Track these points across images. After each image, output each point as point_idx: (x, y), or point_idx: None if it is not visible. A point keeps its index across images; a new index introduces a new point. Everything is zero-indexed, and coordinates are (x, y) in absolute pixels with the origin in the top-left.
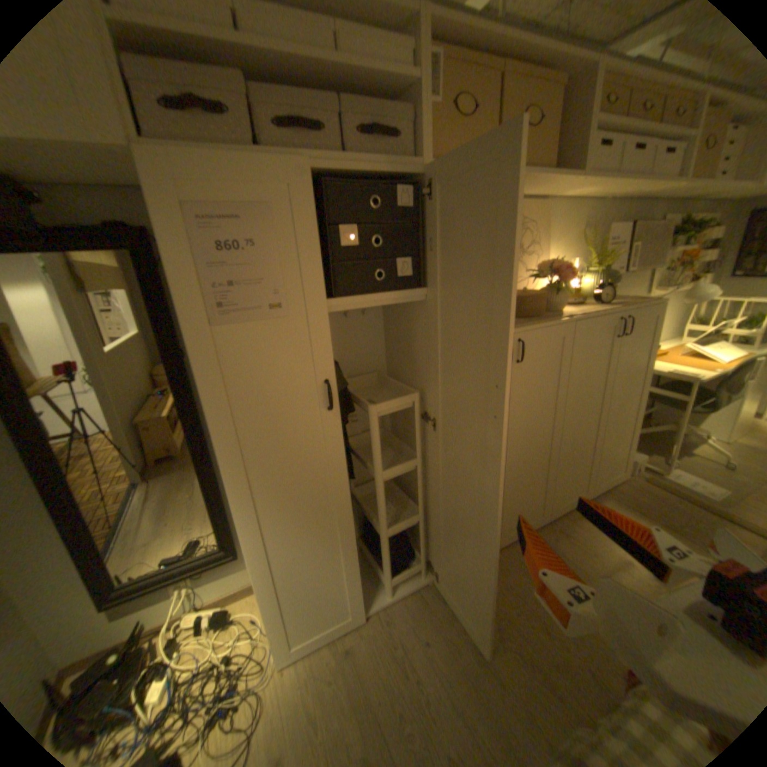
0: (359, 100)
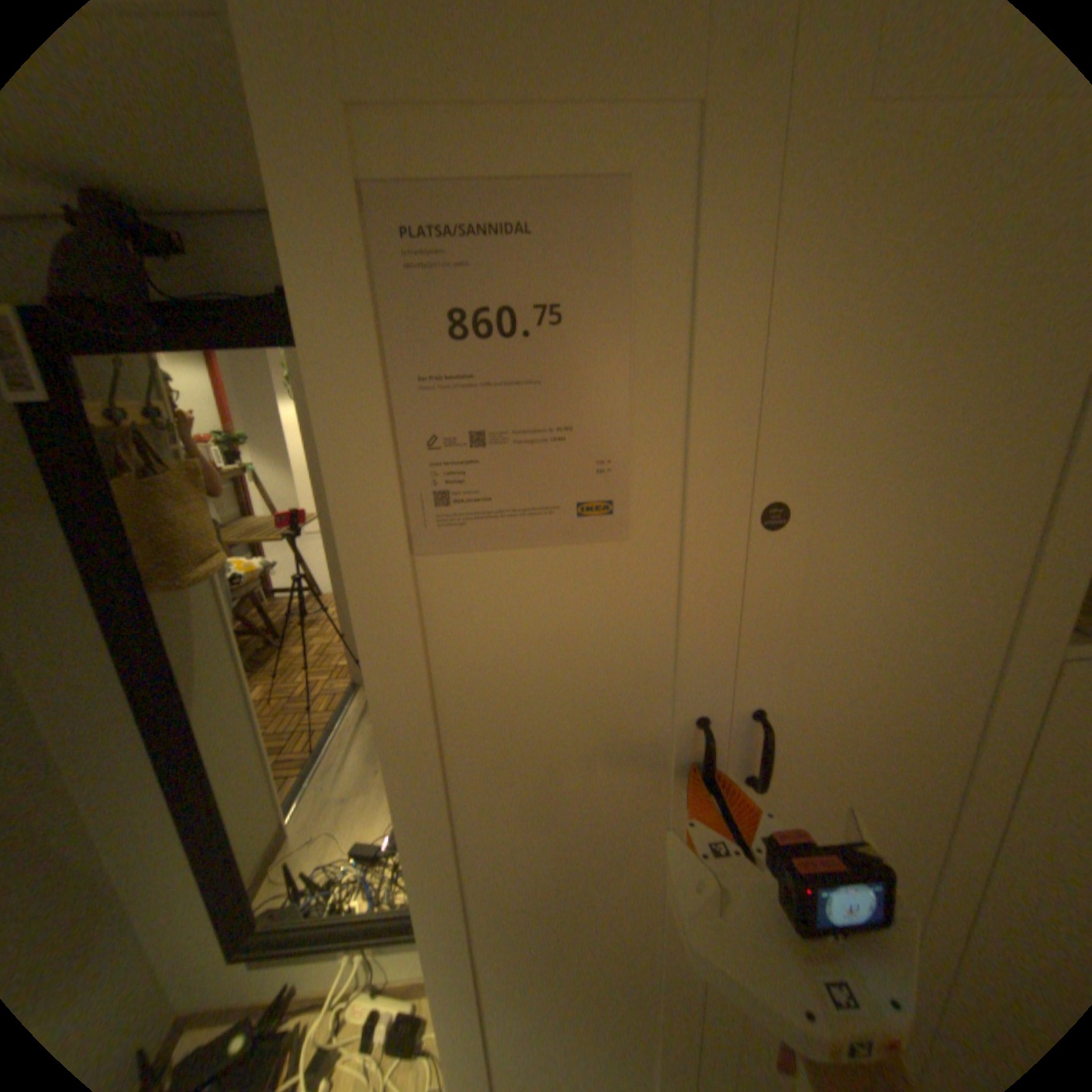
0: None
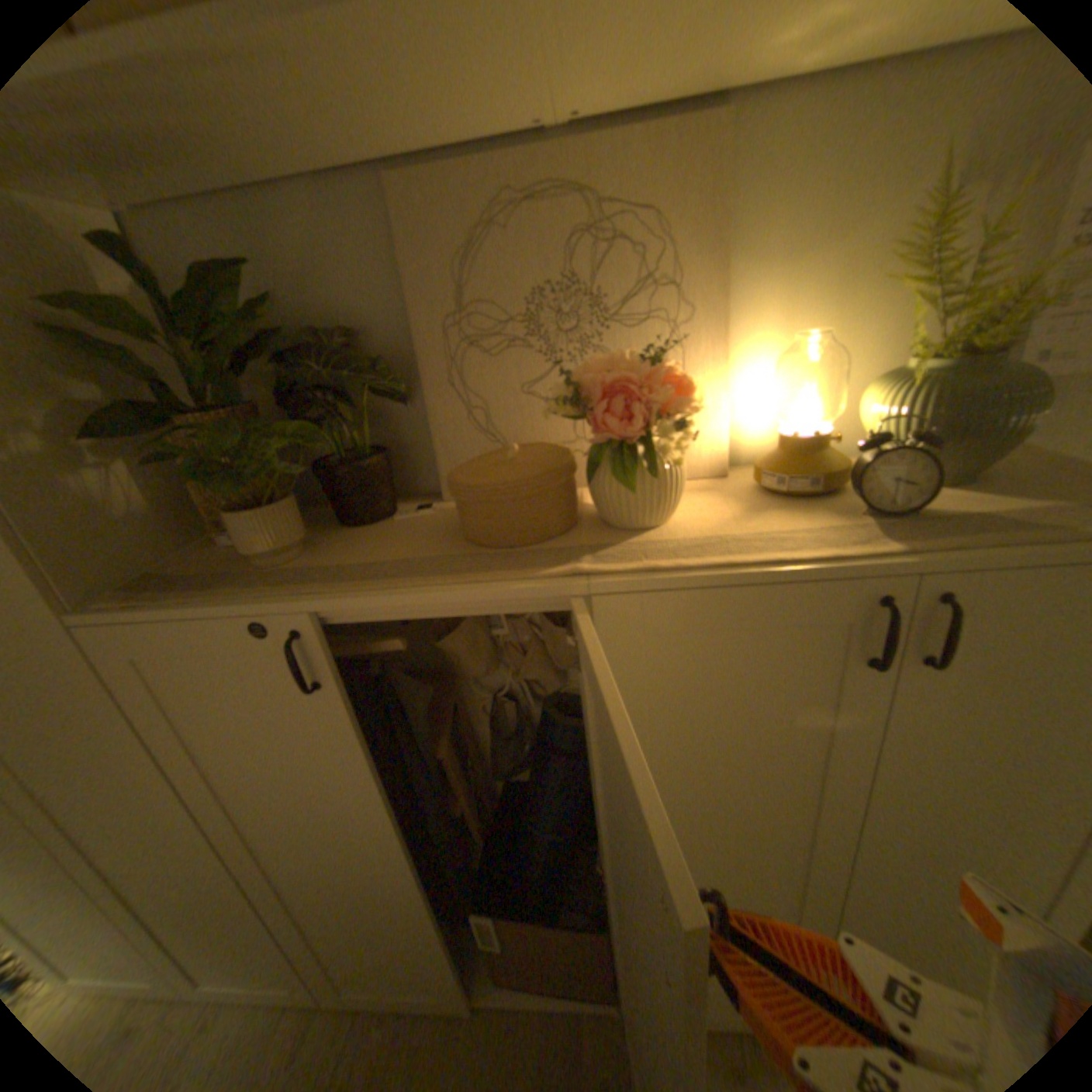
0: None
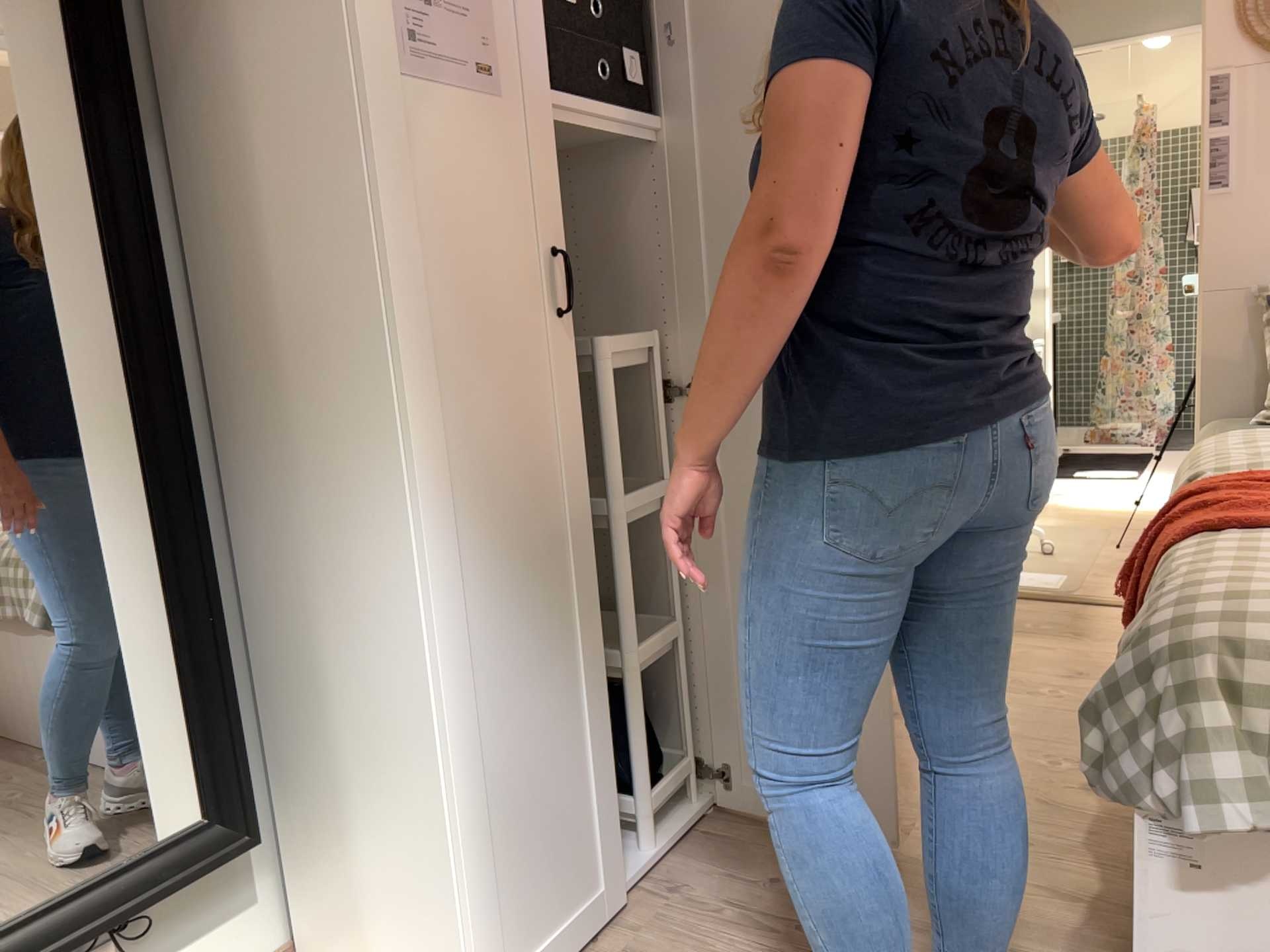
0: None
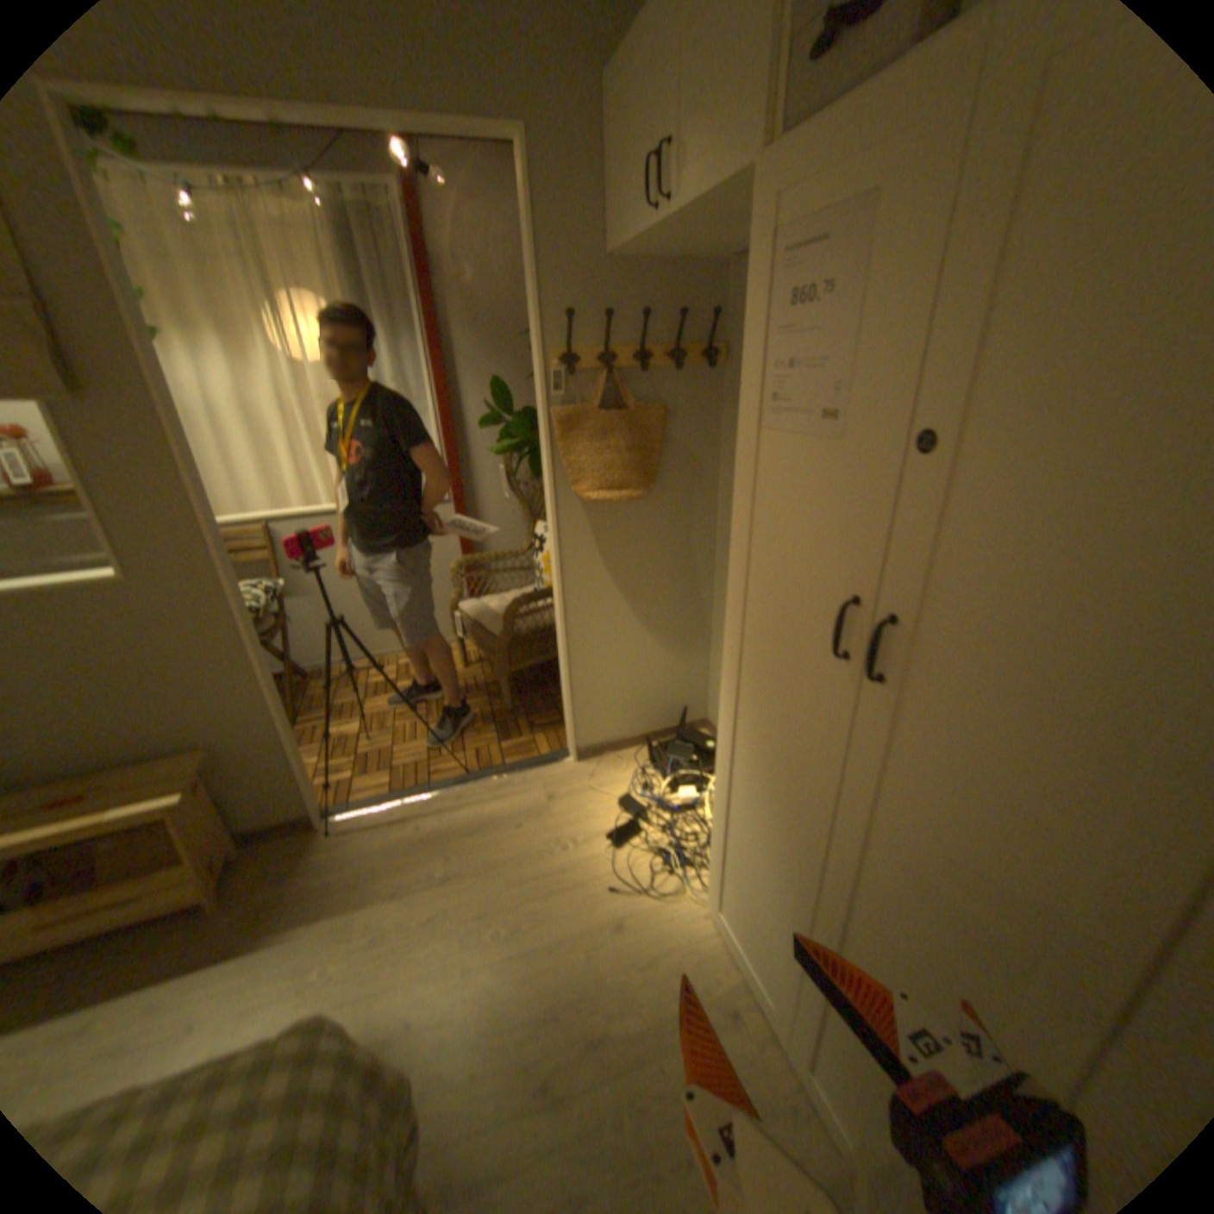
0: None
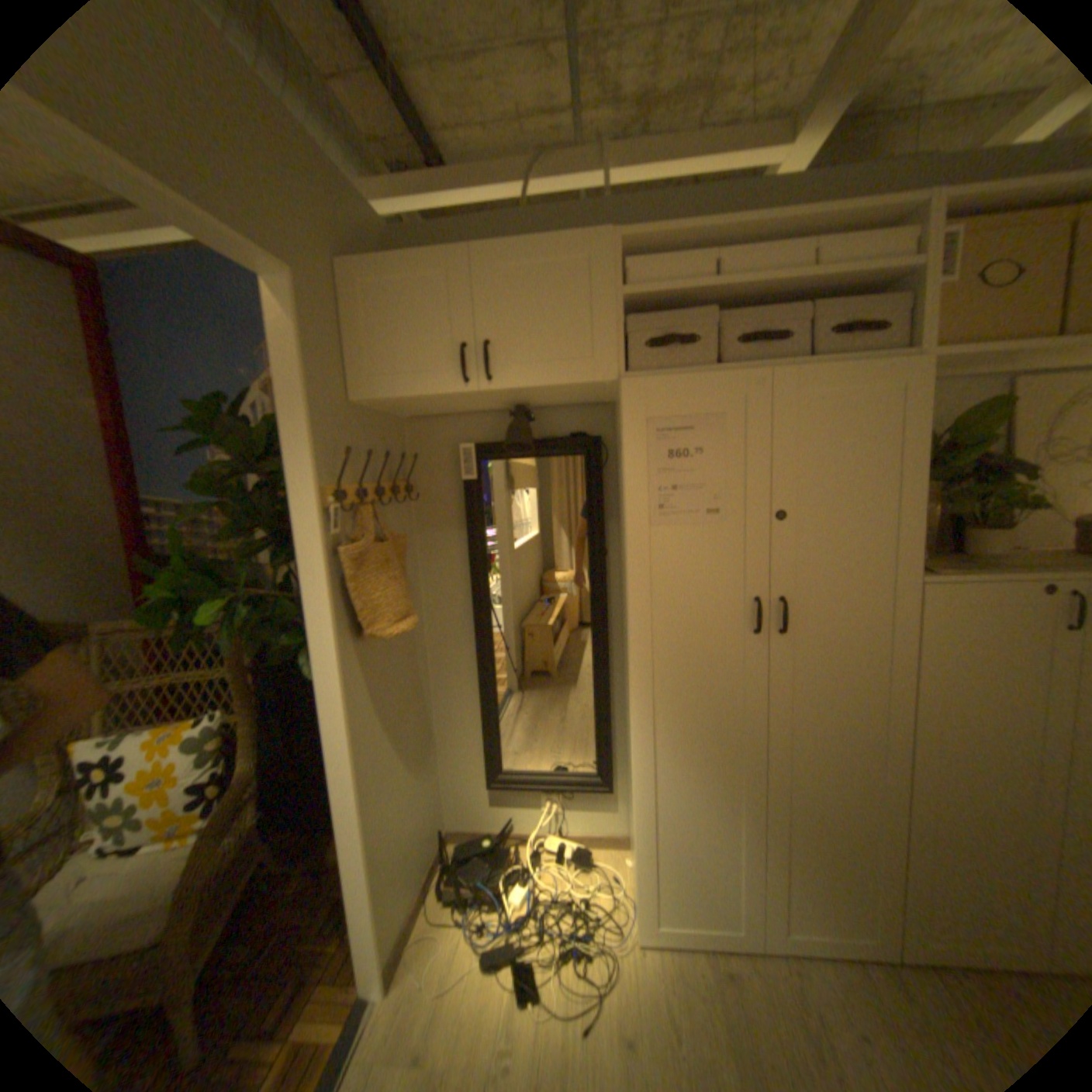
0: (837, 298)
